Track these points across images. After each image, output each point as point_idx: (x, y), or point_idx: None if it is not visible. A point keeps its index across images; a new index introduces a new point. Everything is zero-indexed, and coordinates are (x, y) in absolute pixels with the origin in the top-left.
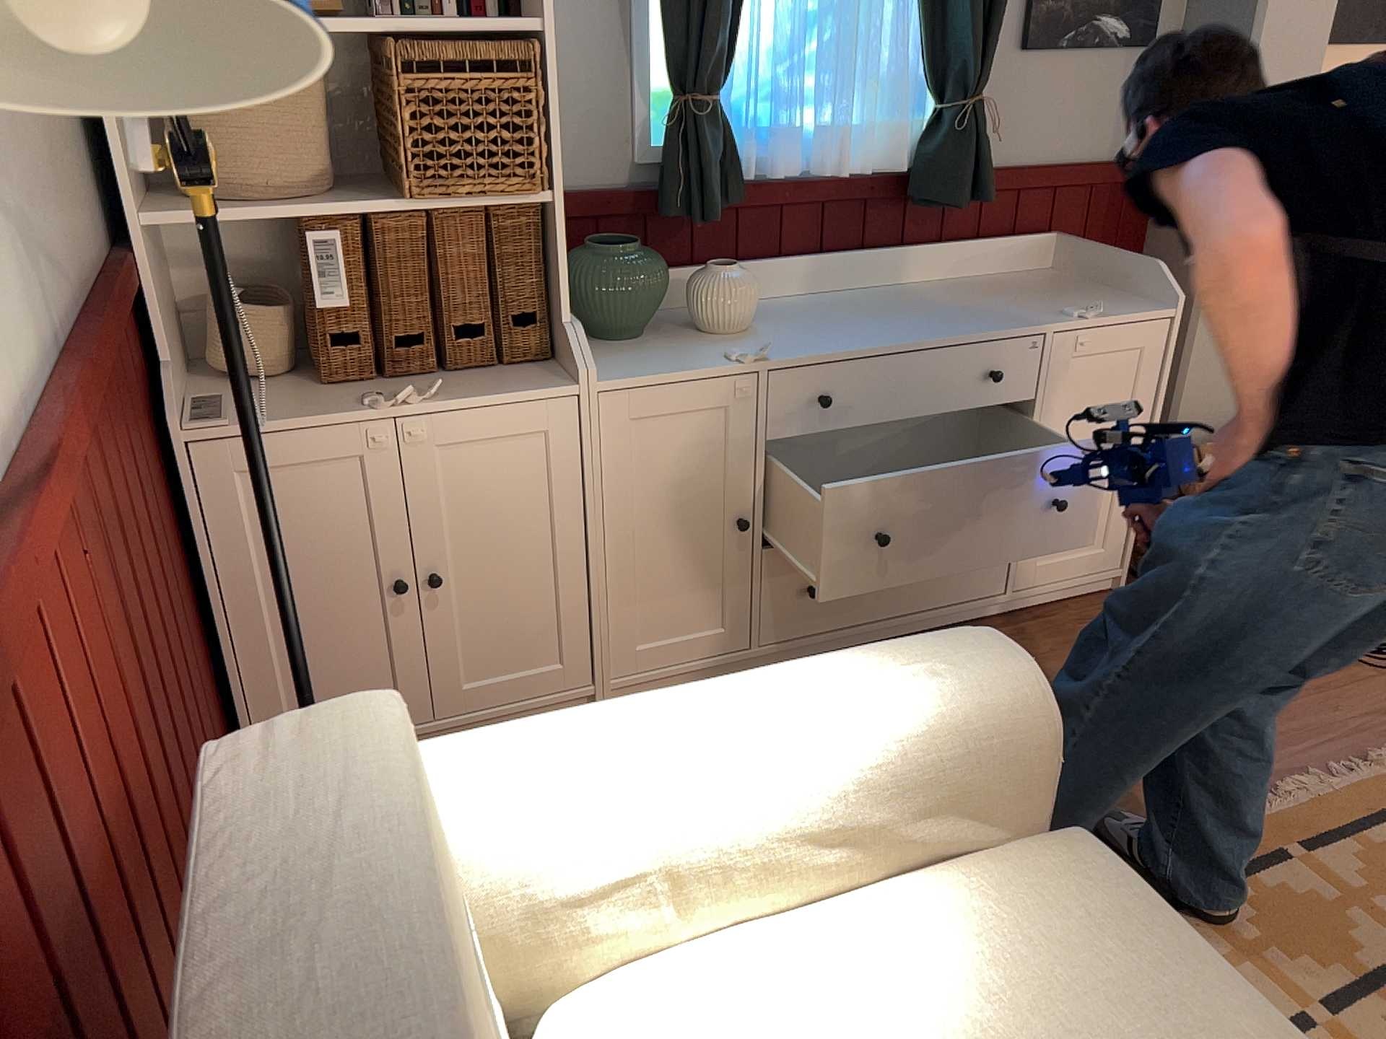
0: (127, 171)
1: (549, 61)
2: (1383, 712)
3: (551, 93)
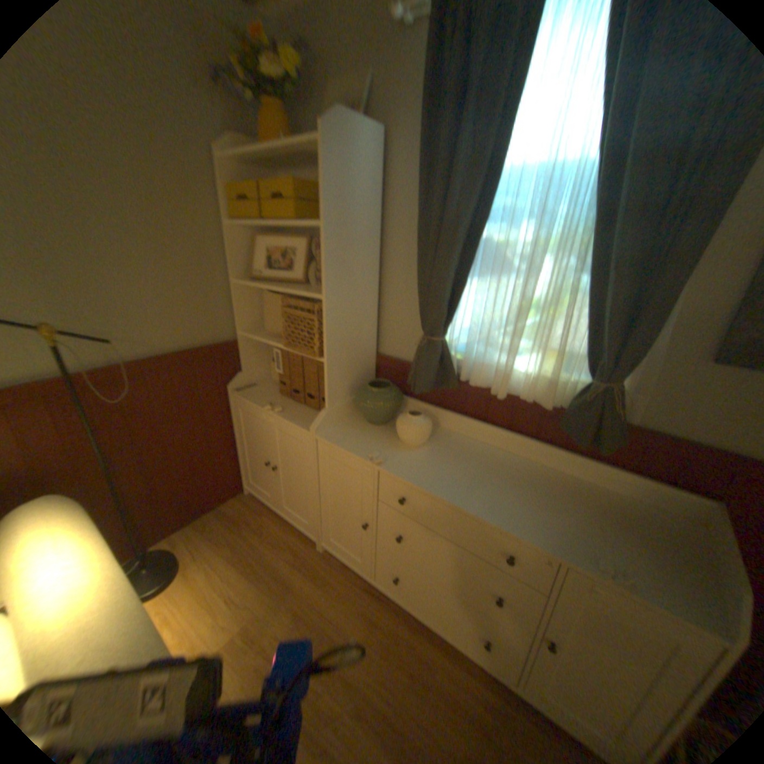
0: (239, 317)
1: (326, 309)
2: None
3: (327, 321)
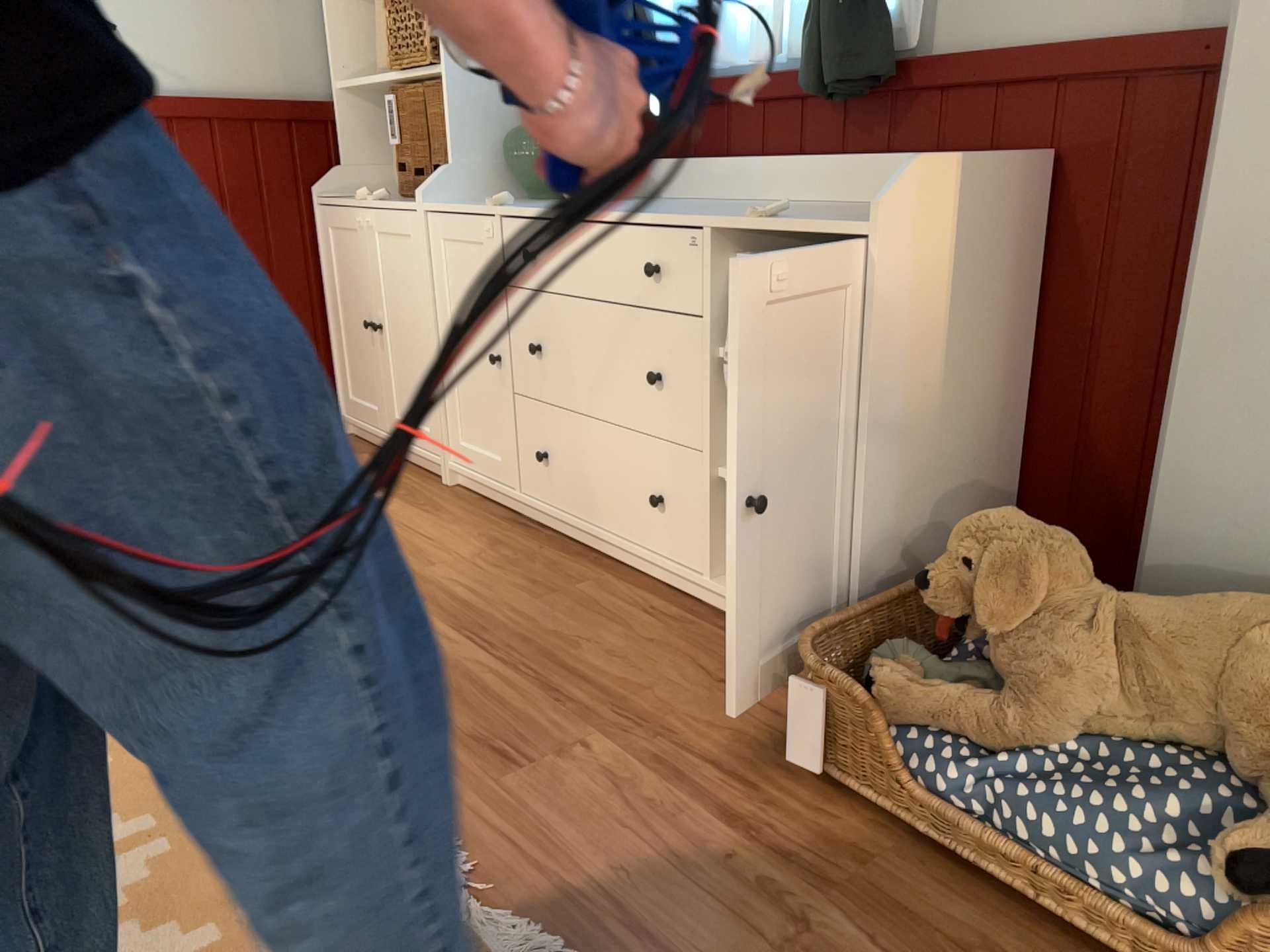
0: (336, 61)
1: None
2: (644, 928)
3: None
